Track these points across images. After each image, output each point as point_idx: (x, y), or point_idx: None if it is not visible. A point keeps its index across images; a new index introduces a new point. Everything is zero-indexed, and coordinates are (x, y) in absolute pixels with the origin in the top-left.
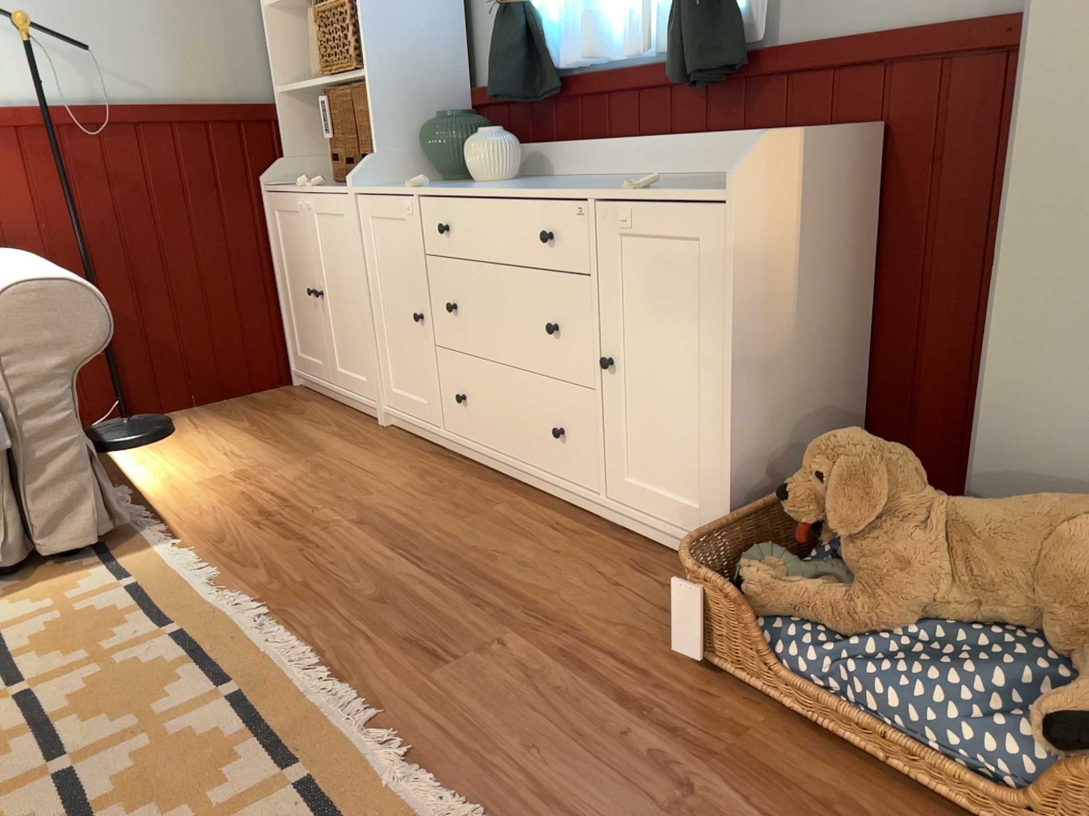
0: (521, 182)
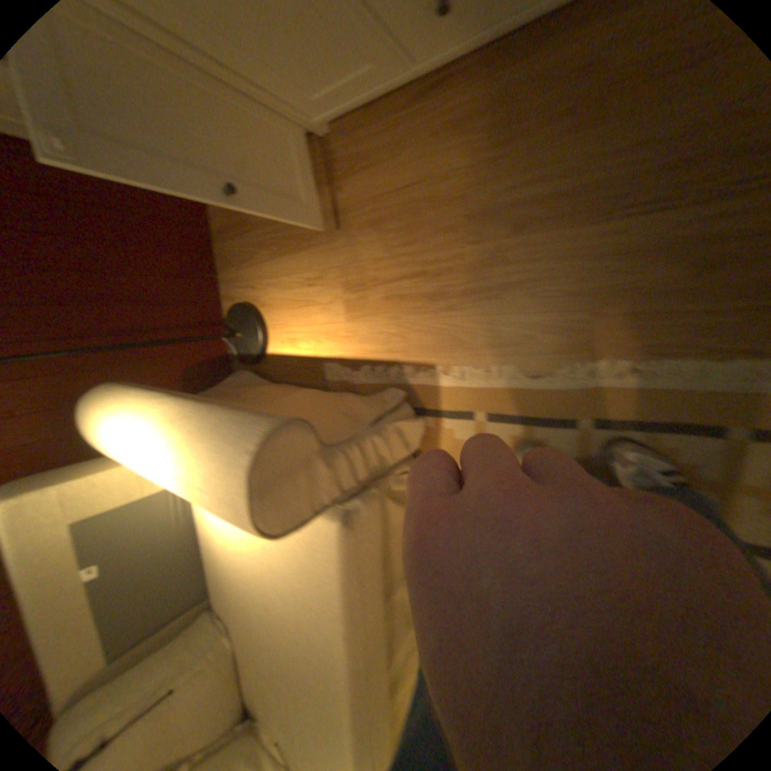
0: None
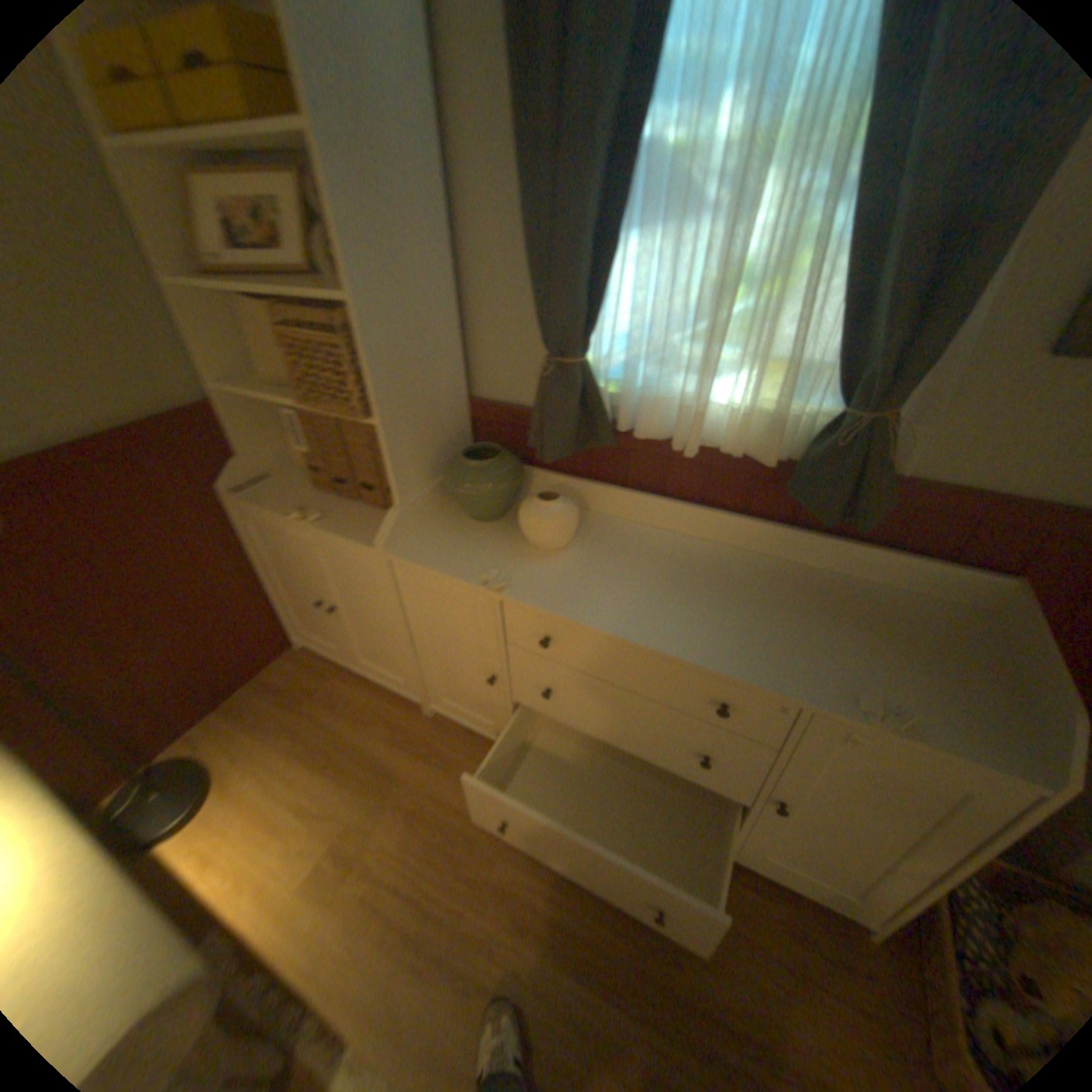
0: (589, 548)
